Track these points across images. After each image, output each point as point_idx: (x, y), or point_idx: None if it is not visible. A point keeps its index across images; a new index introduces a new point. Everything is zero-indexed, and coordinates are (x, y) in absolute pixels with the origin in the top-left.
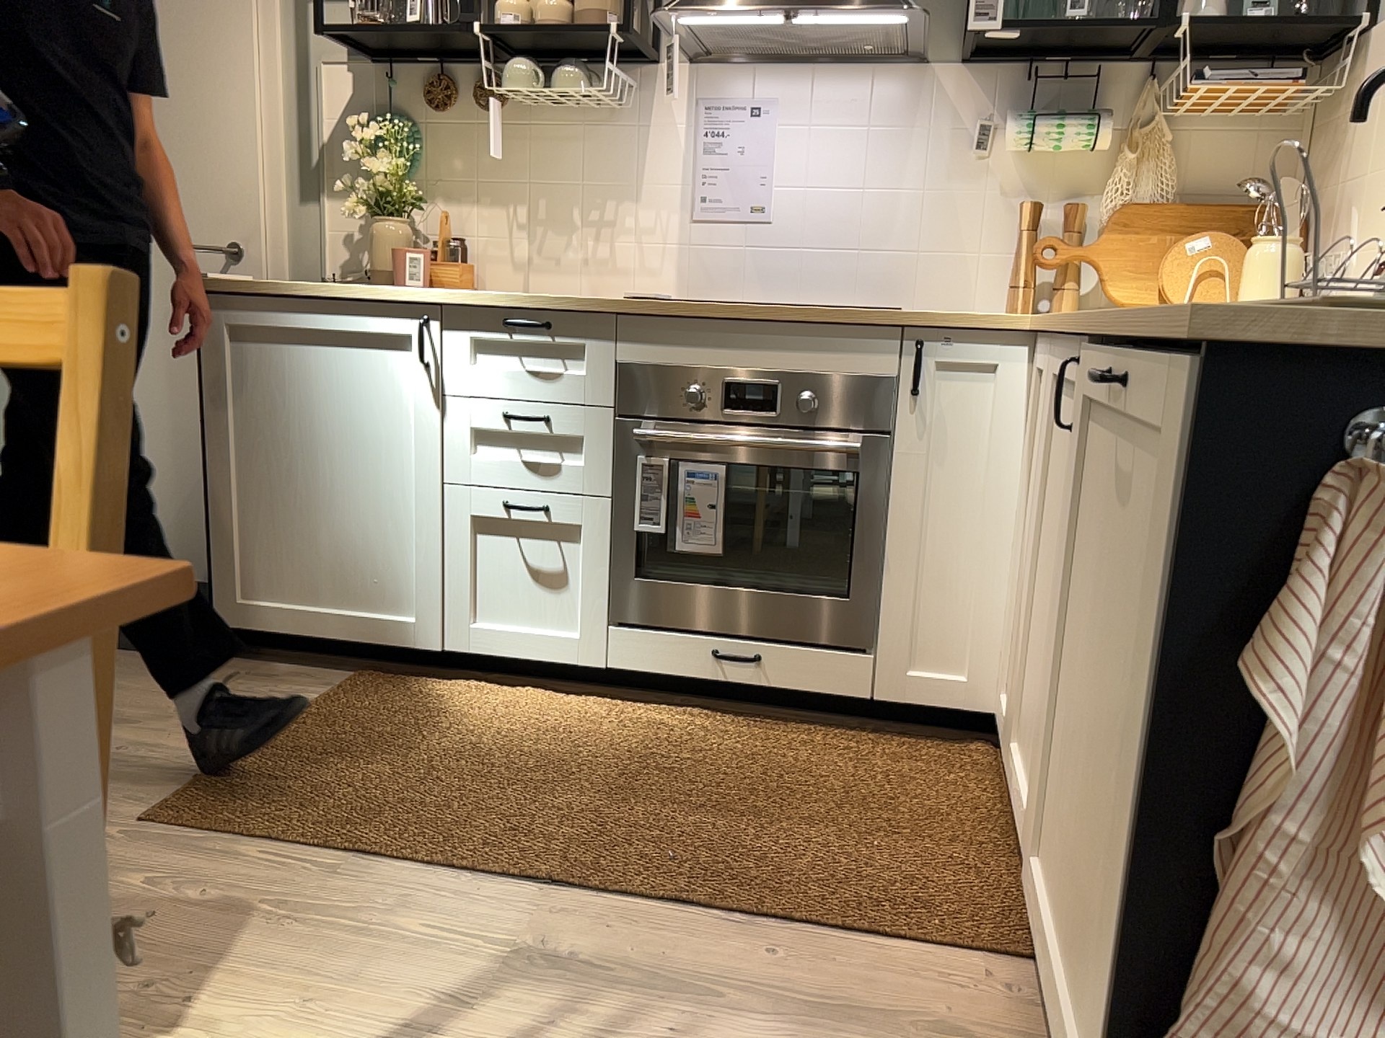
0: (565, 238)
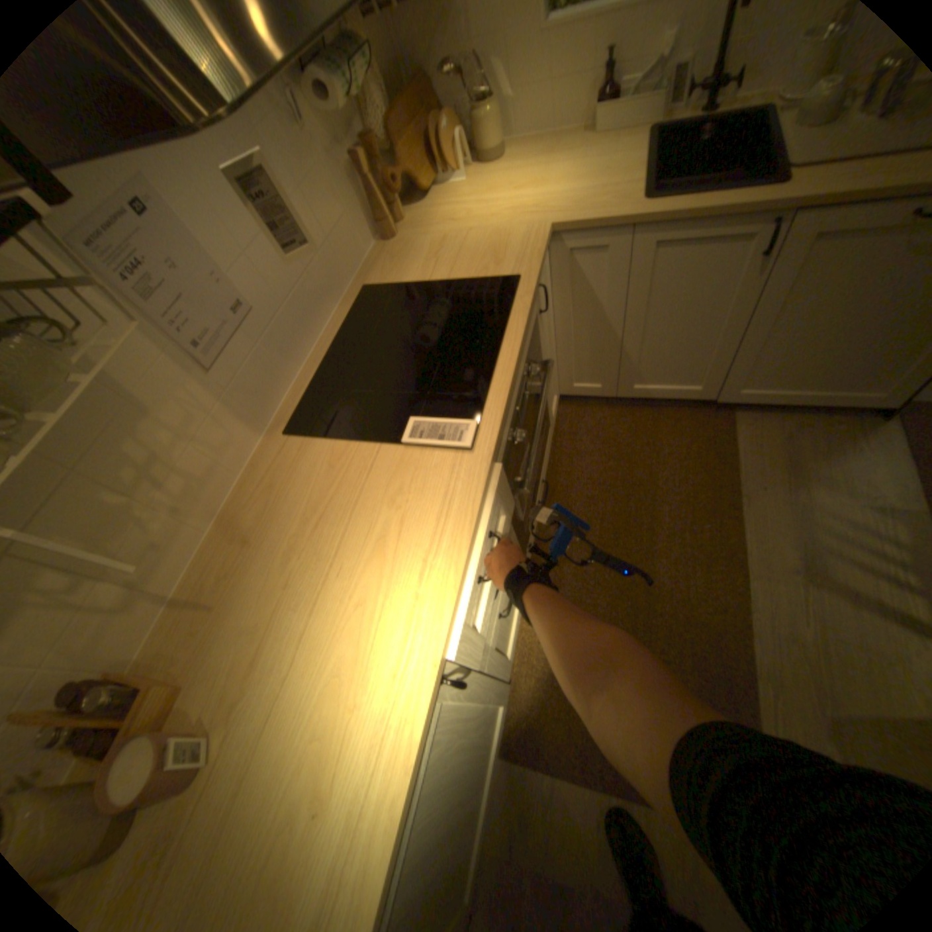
0: (123, 525)
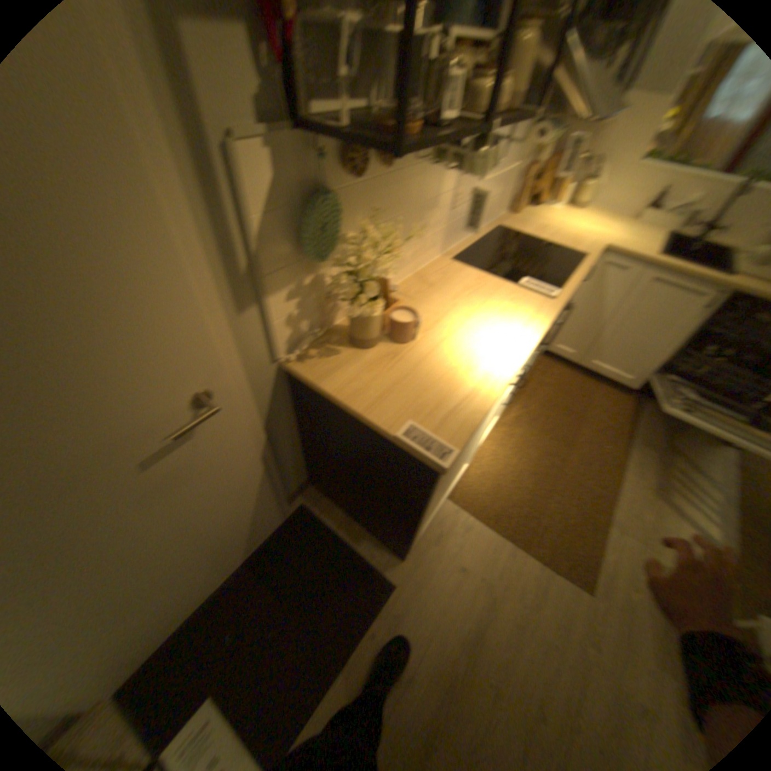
0: (409, 242)
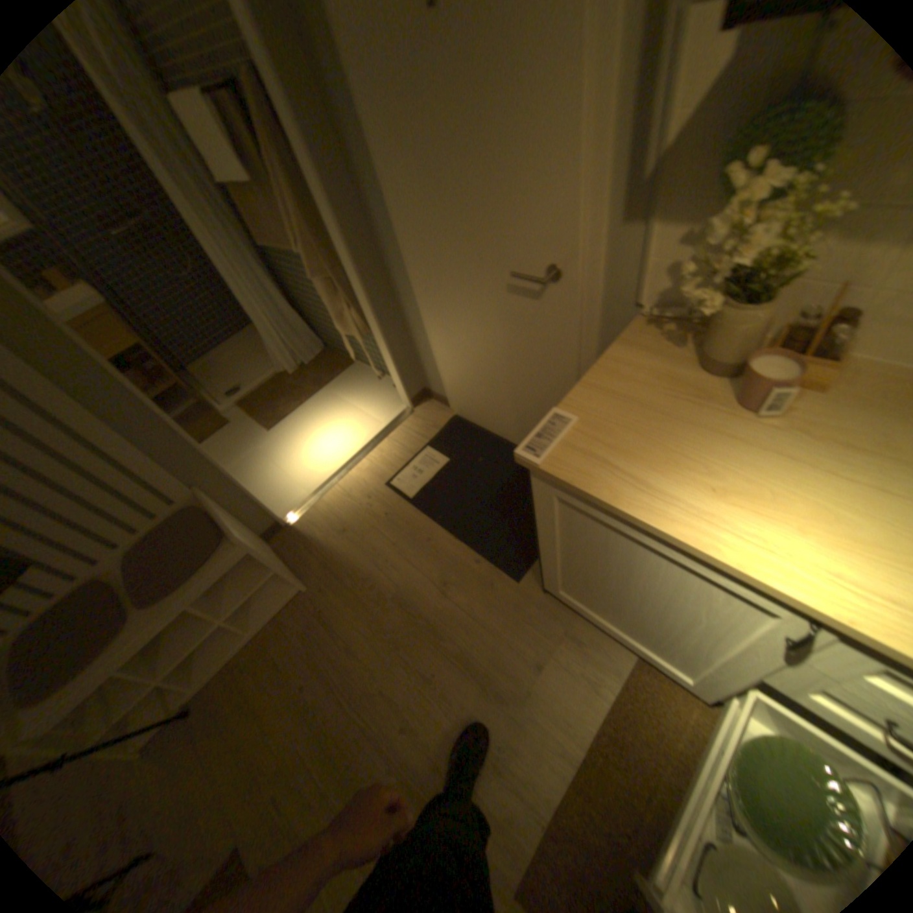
0: None
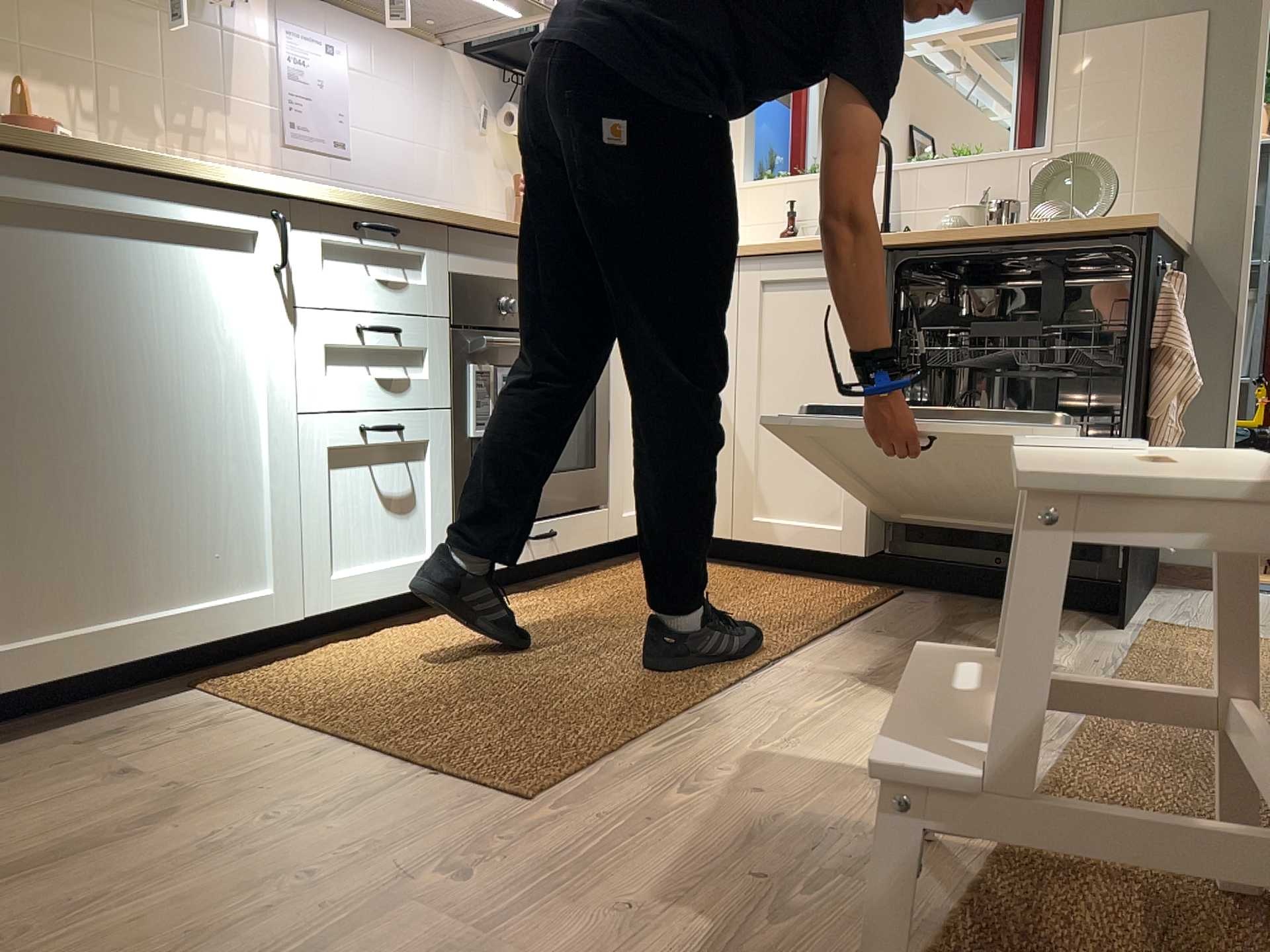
0: (150, 140)
